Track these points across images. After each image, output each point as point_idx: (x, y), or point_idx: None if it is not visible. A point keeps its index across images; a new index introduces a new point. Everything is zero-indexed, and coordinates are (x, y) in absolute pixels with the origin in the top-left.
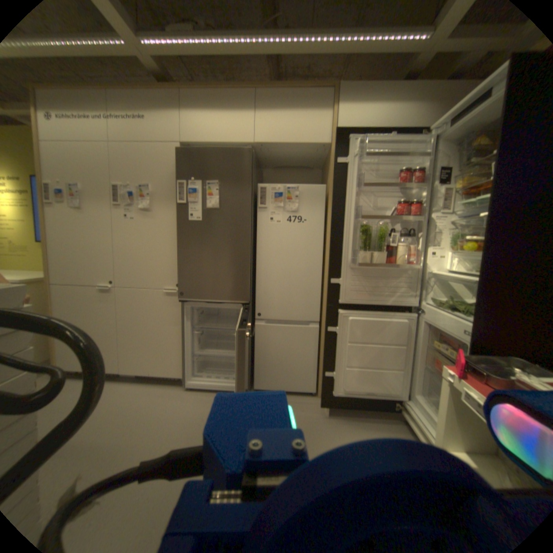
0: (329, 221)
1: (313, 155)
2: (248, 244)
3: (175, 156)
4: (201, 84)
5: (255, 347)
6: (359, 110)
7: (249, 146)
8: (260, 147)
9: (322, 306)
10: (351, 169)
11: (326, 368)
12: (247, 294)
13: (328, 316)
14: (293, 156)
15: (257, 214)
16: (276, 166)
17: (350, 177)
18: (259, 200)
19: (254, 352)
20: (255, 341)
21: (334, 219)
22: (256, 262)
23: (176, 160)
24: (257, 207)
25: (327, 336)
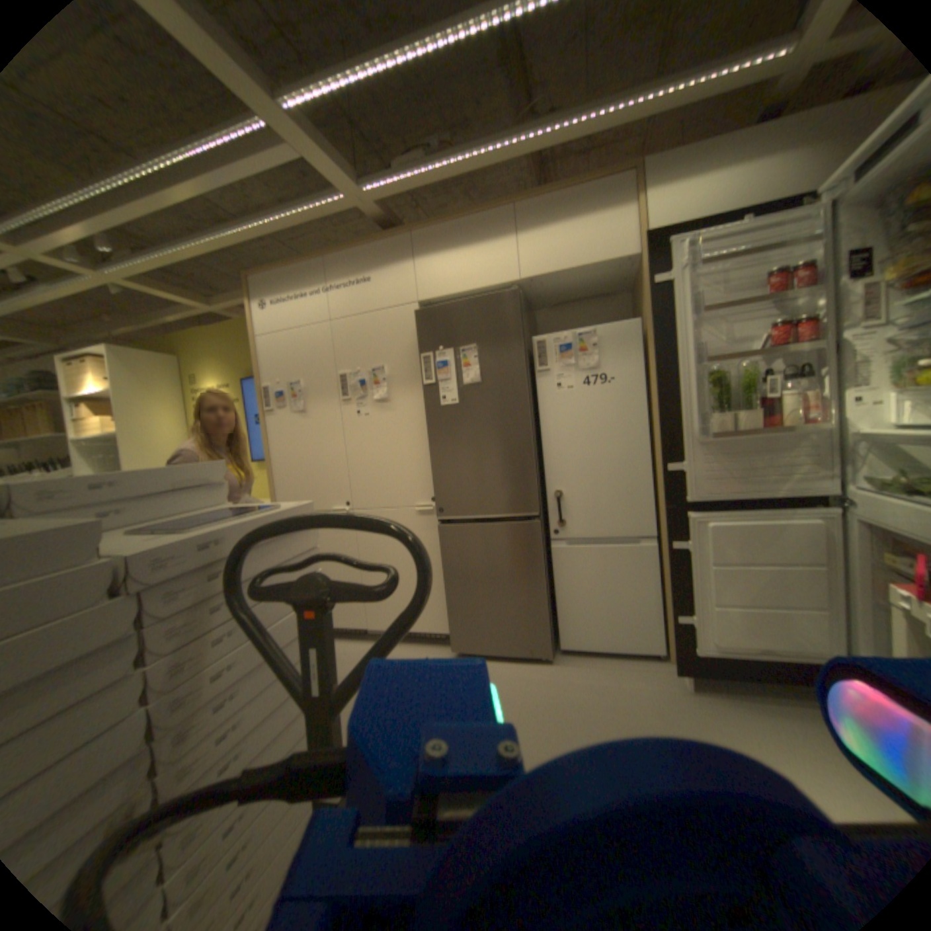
0: (654, 373)
1: (614, 276)
2: (528, 427)
3: (415, 321)
4: (439, 218)
5: (555, 583)
6: (682, 193)
7: (514, 286)
8: (529, 283)
9: (659, 511)
10: (679, 289)
11: (679, 610)
12: (534, 502)
13: (671, 526)
14: (581, 284)
15: (536, 380)
16: (555, 302)
17: (680, 301)
18: (537, 360)
19: (556, 591)
20: (554, 574)
21: (662, 369)
22: (543, 452)
23: (416, 327)
24: (536, 371)
25: (675, 558)
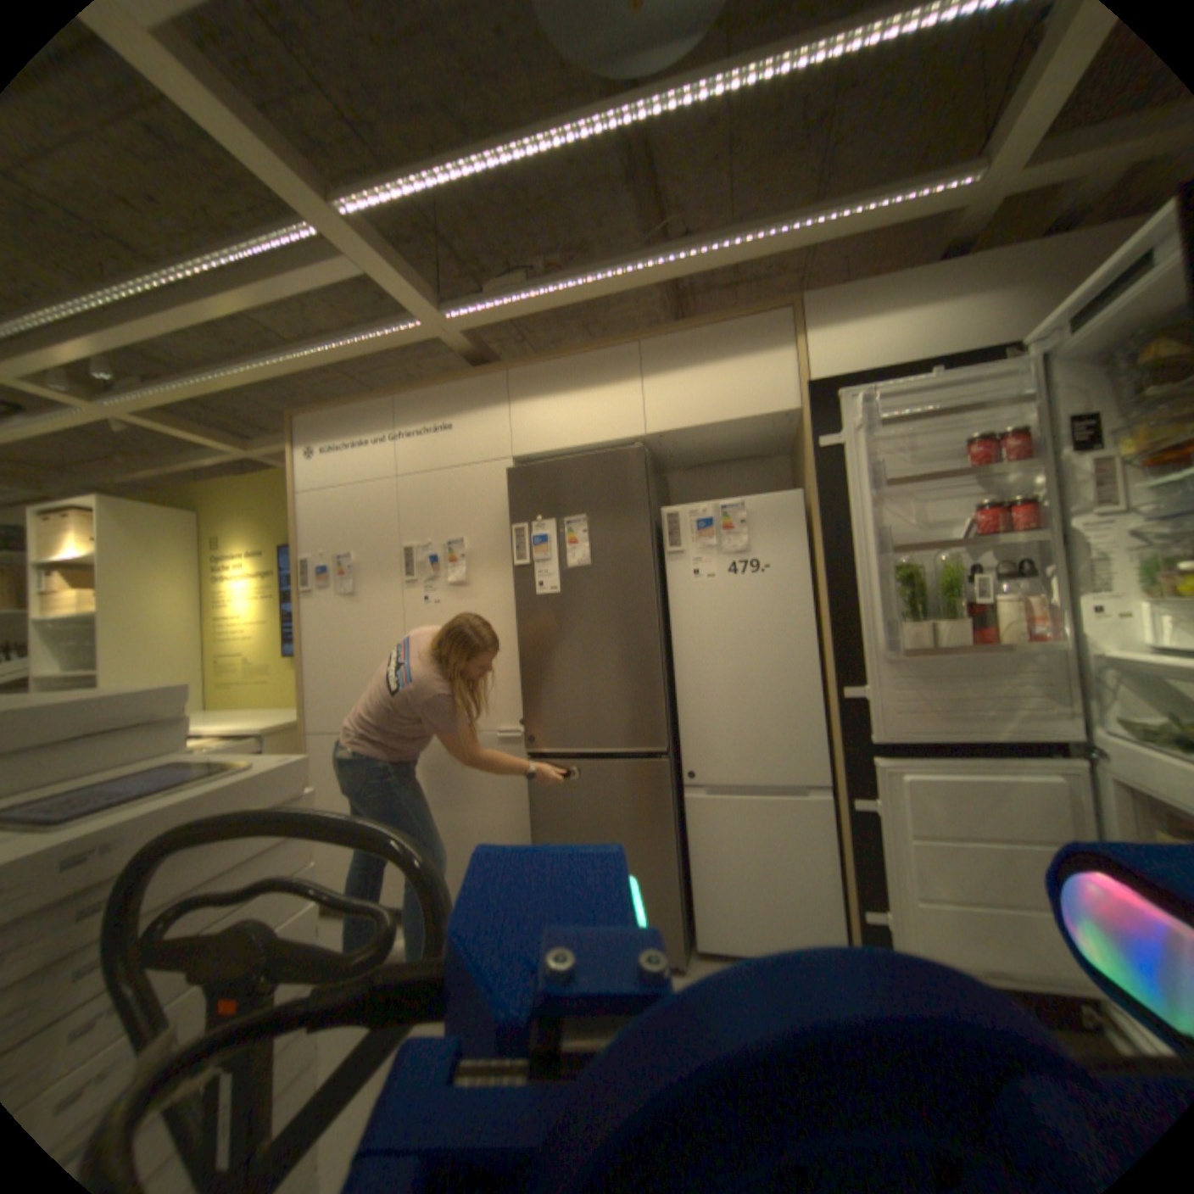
0: (821, 561)
1: (767, 434)
2: (654, 628)
3: (507, 483)
4: (543, 356)
5: (690, 849)
6: (851, 337)
7: (636, 443)
8: (658, 440)
9: (834, 750)
10: (852, 455)
11: (868, 903)
12: (661, 733)
13: (852, 774)
14: (725, 443)
15: (666, 565)
16: (693, 464)
17: (854, 471)
18: (666, 539)
19: (691, 862)
20: (689, 837)
21: (832, 557)
22: (674, 662)
23: (509, 490)
24: (665, 553)
25: (858, 822)
